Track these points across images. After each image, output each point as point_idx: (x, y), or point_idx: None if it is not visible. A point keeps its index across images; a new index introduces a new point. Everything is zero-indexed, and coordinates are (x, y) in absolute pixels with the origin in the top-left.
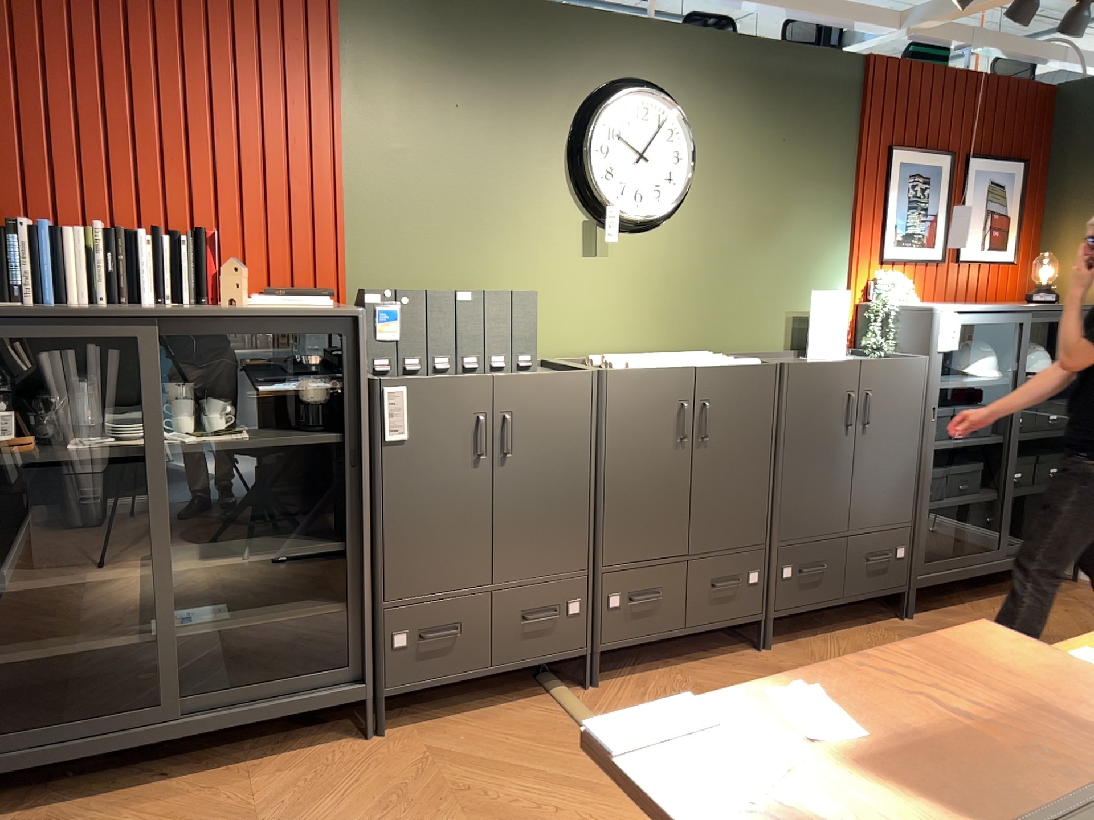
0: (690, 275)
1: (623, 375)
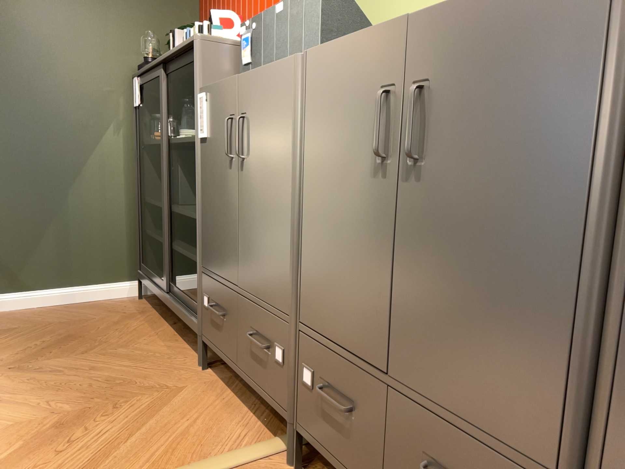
0: None
1: (319, 55)
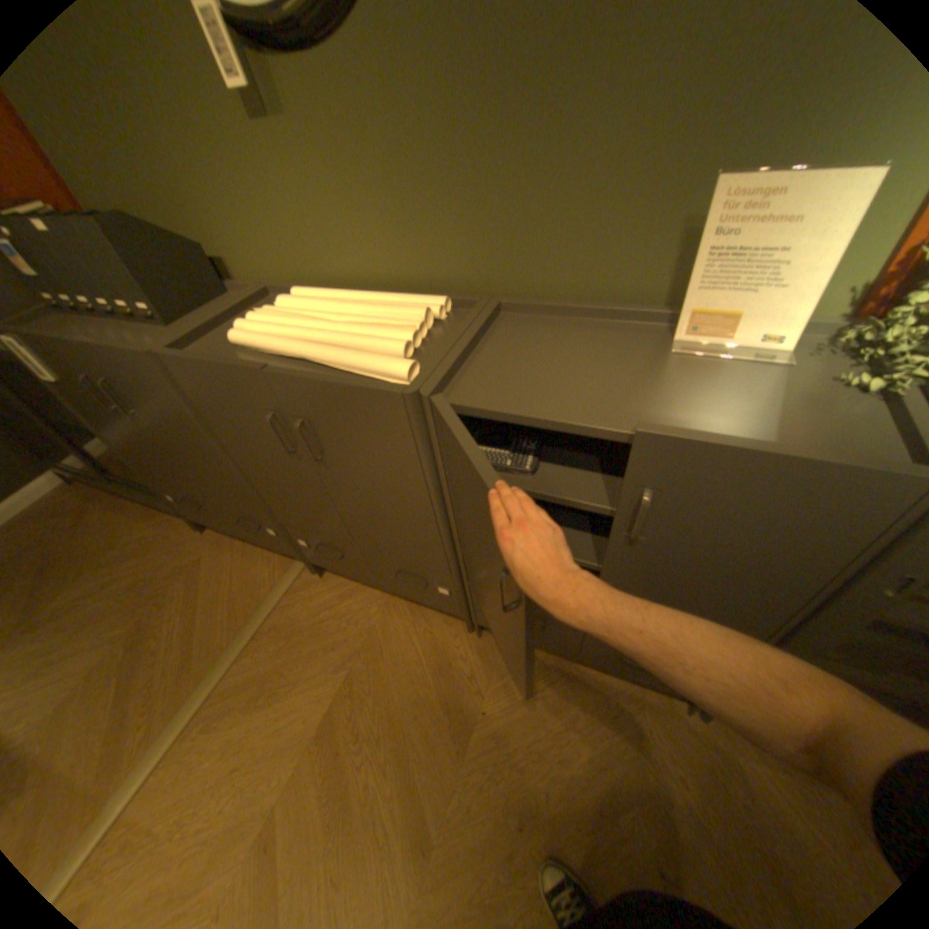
0: (434, 138)
1: (176, 362)
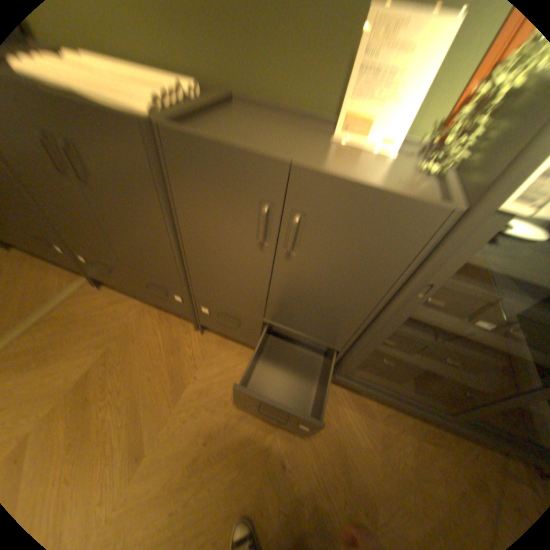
0: None
1: None
